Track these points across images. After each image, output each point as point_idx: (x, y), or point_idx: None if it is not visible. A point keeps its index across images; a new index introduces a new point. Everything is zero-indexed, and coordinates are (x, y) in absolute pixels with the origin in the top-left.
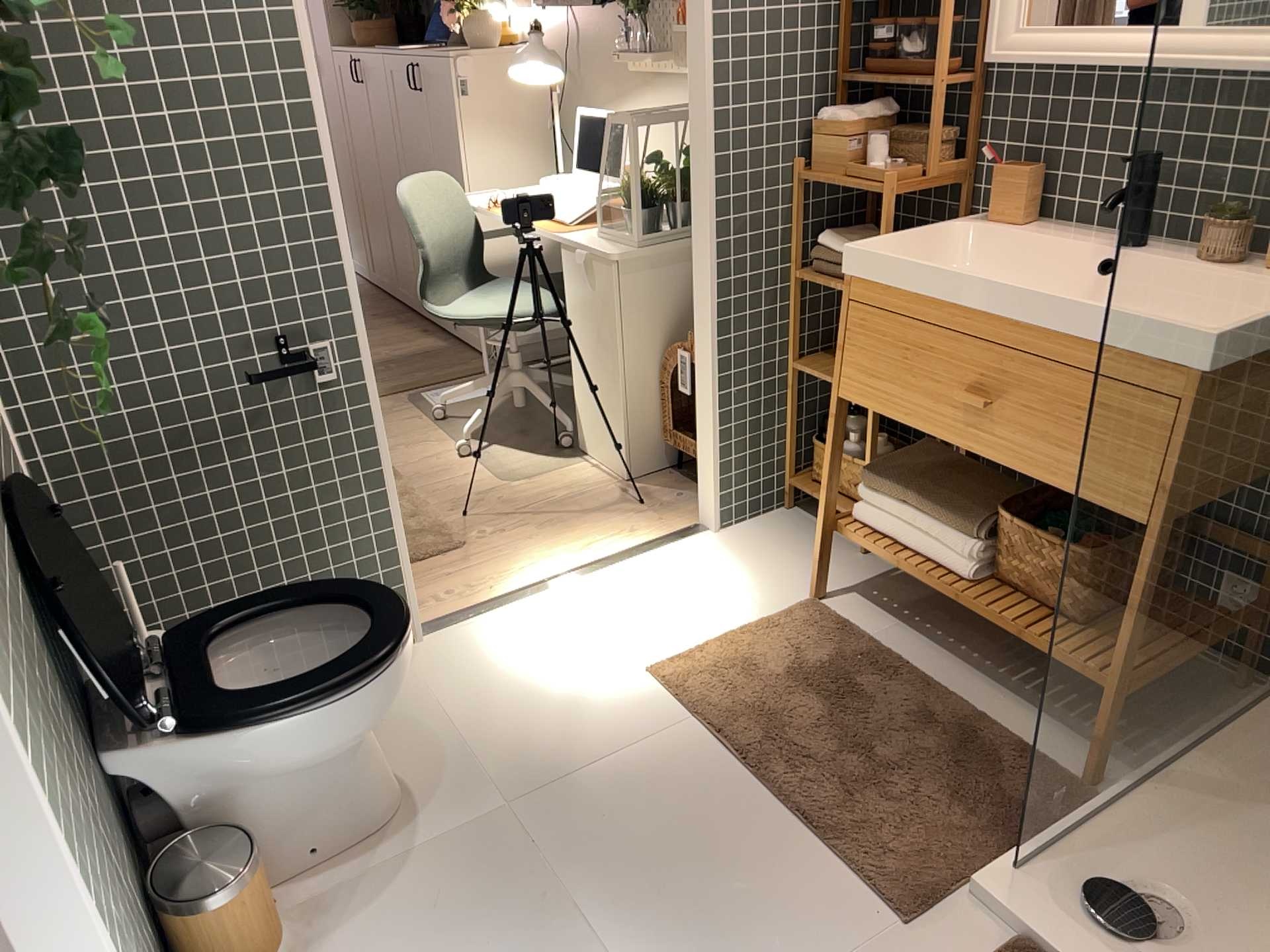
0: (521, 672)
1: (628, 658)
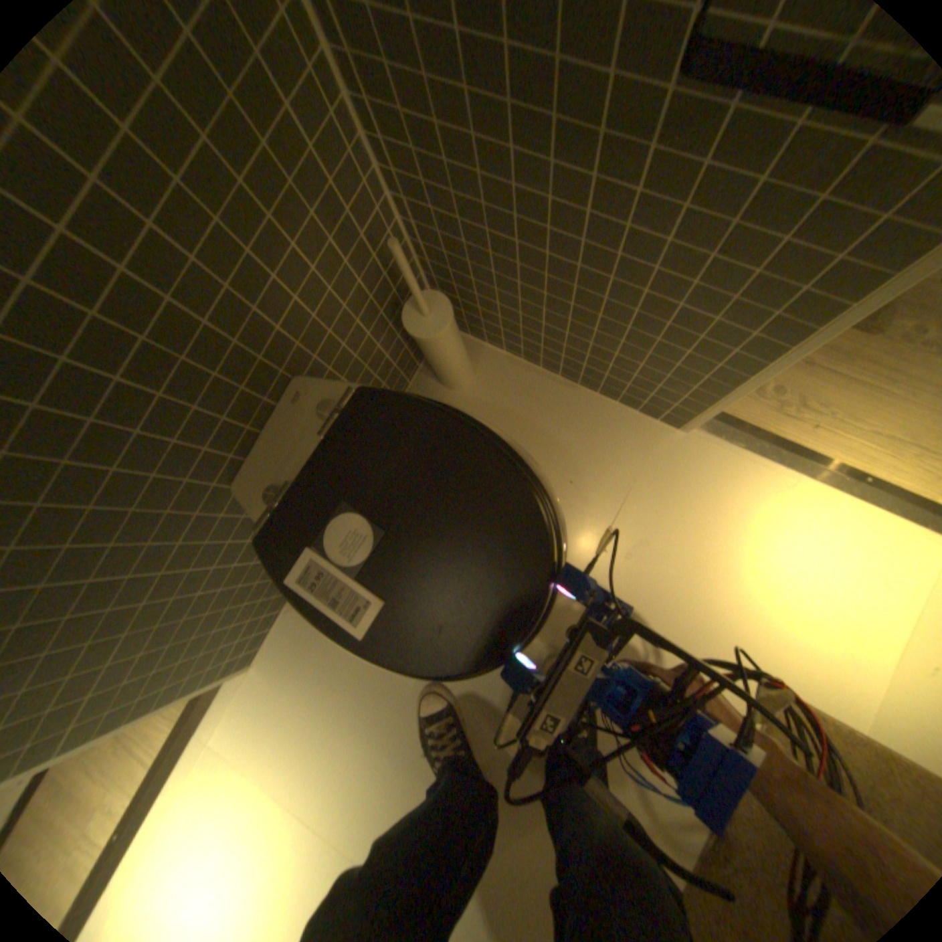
0: (703, 561)
1: (794, 659)
